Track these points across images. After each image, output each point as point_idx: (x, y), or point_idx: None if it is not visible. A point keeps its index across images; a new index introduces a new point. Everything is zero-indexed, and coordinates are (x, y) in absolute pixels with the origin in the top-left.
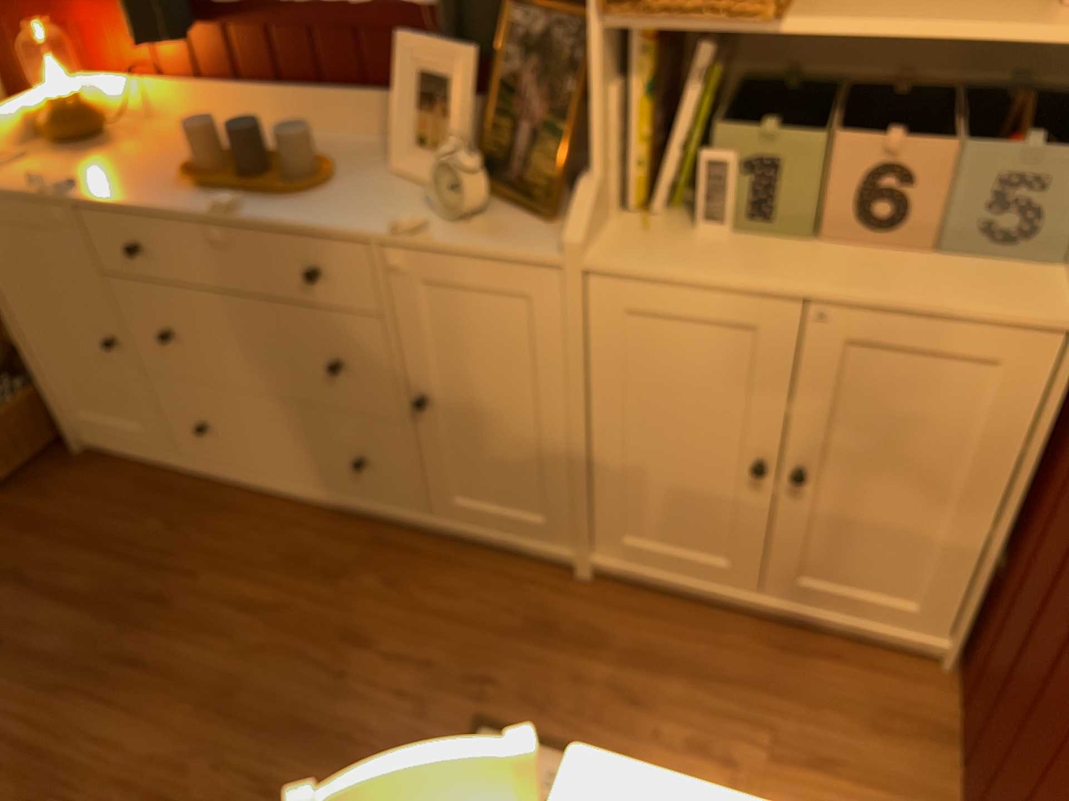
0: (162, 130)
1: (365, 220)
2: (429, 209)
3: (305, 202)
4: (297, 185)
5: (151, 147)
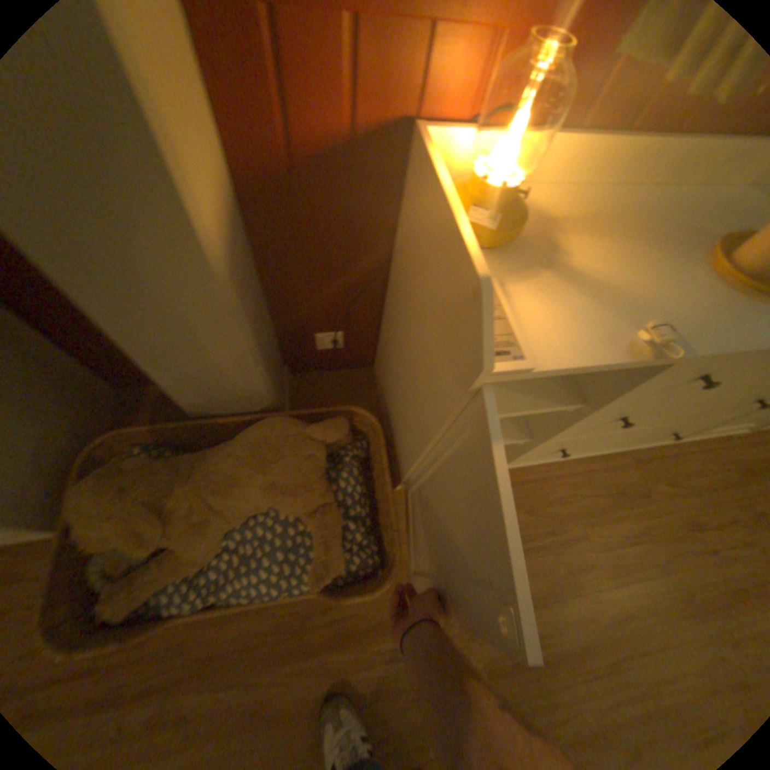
0: (560, 207)
1: None
2: None
3: None
4: None
5: (607, 240)
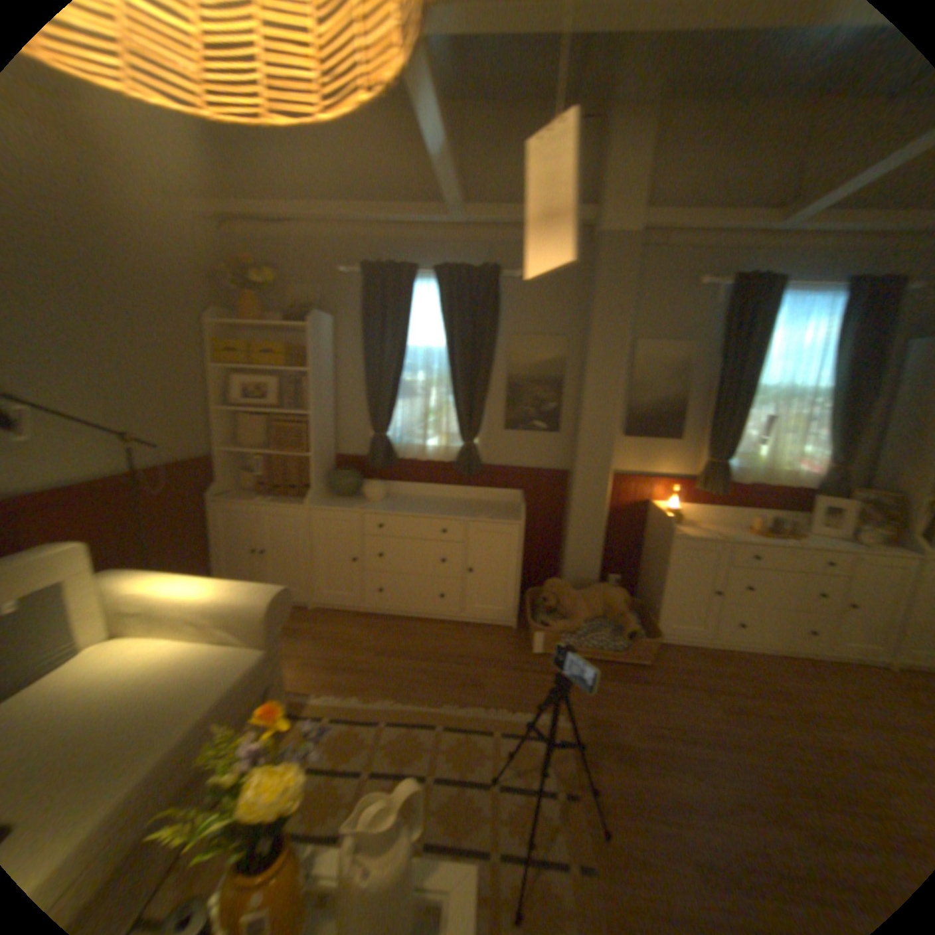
0: (697, 521)
1: (847, 549)
2: (855, 546)
3: (814, 544)
4: (808, 539)
5: (712, 526)
